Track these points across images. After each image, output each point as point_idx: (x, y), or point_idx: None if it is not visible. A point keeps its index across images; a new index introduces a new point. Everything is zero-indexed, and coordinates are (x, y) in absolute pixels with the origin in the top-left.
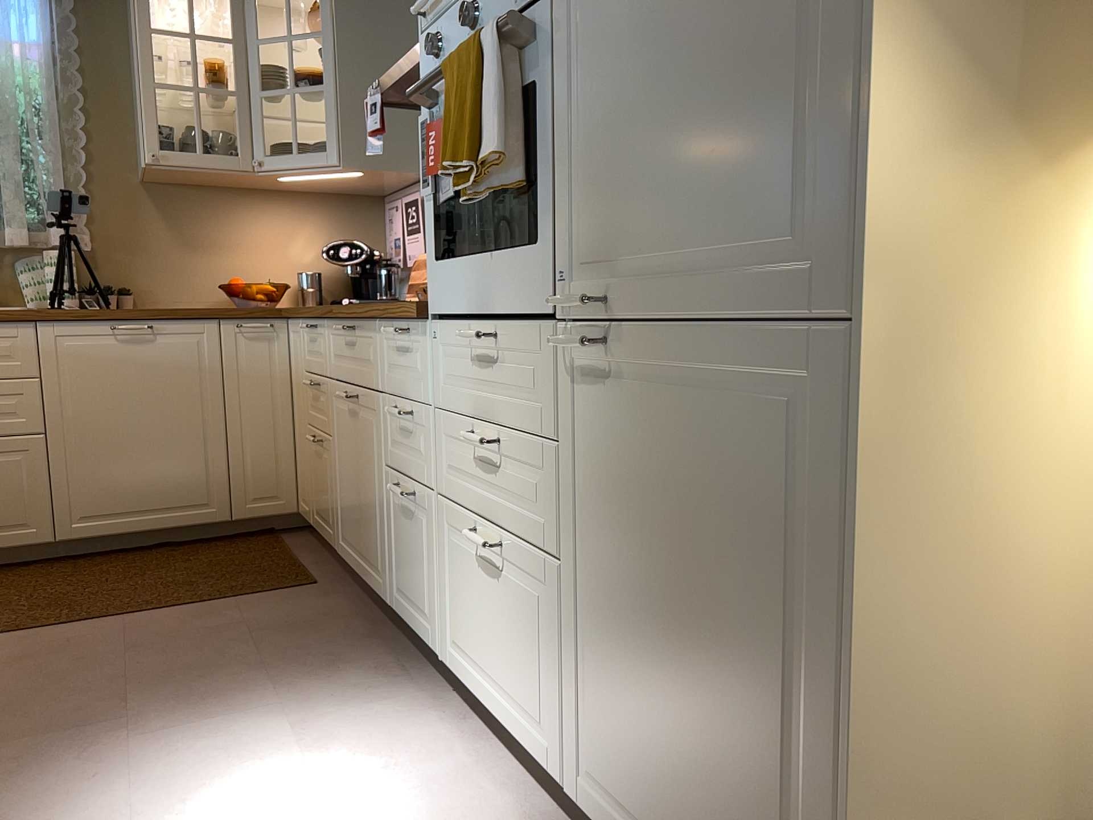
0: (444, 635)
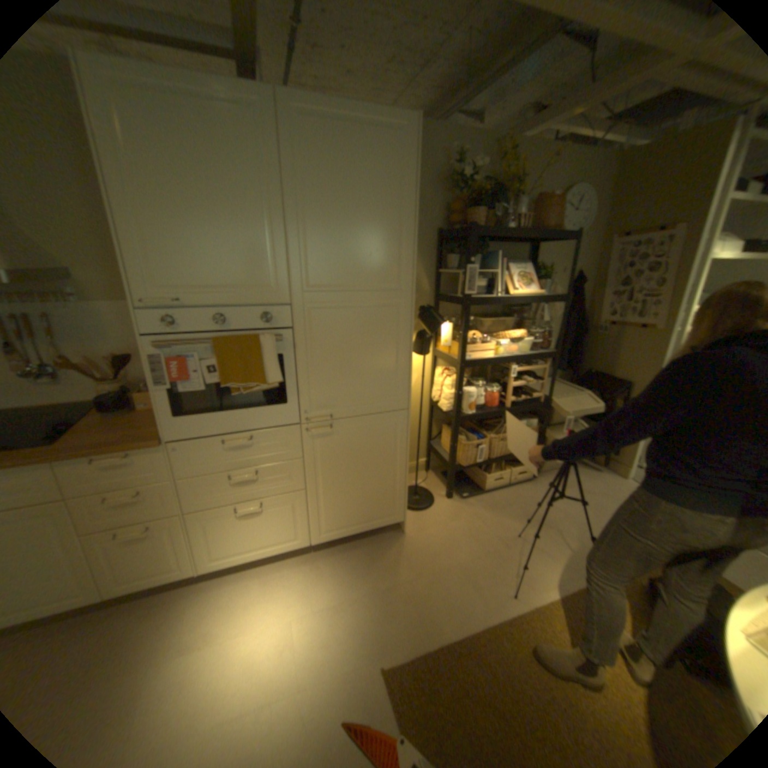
0: (196, 564)
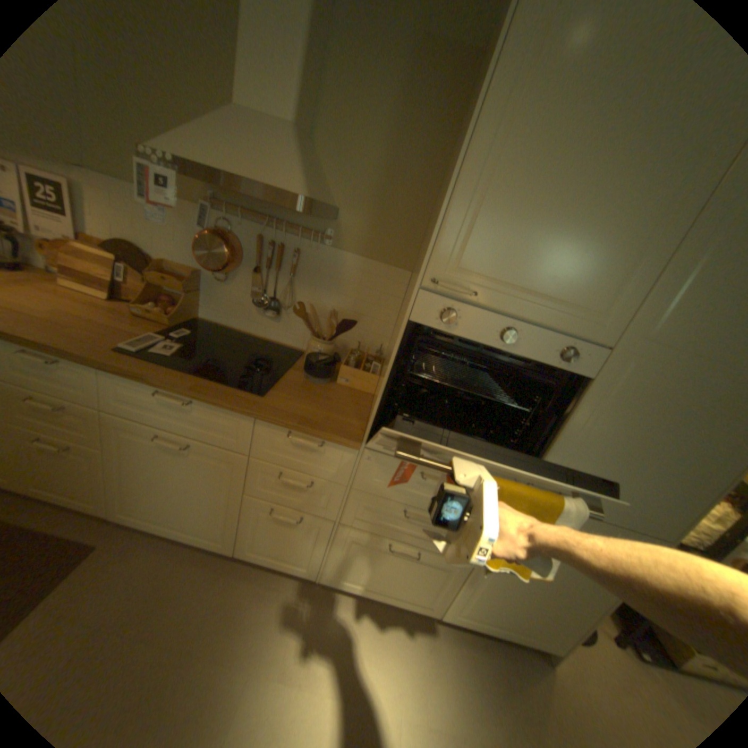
0: (323, 574)
